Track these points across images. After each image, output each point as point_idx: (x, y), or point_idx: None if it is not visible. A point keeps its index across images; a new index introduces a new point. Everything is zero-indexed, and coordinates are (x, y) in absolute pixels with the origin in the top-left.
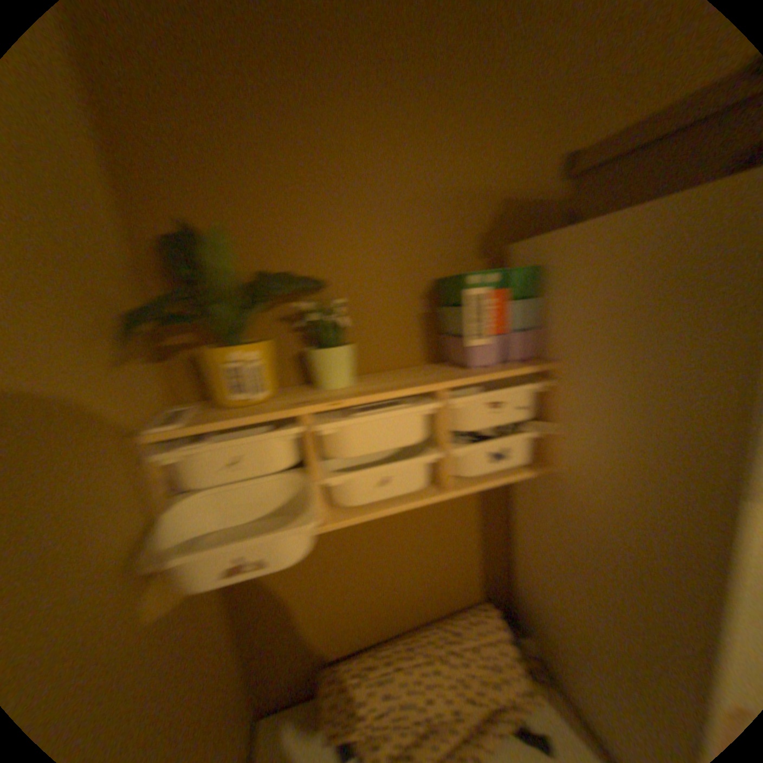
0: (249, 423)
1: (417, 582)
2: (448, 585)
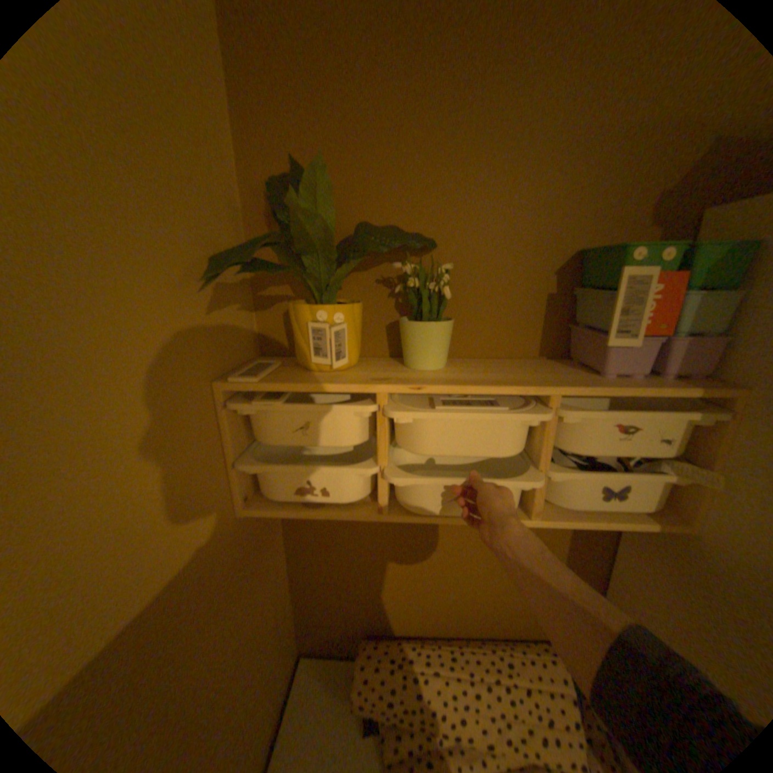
0: (320, 390)
1: (475, 594)
2: (511, 609)
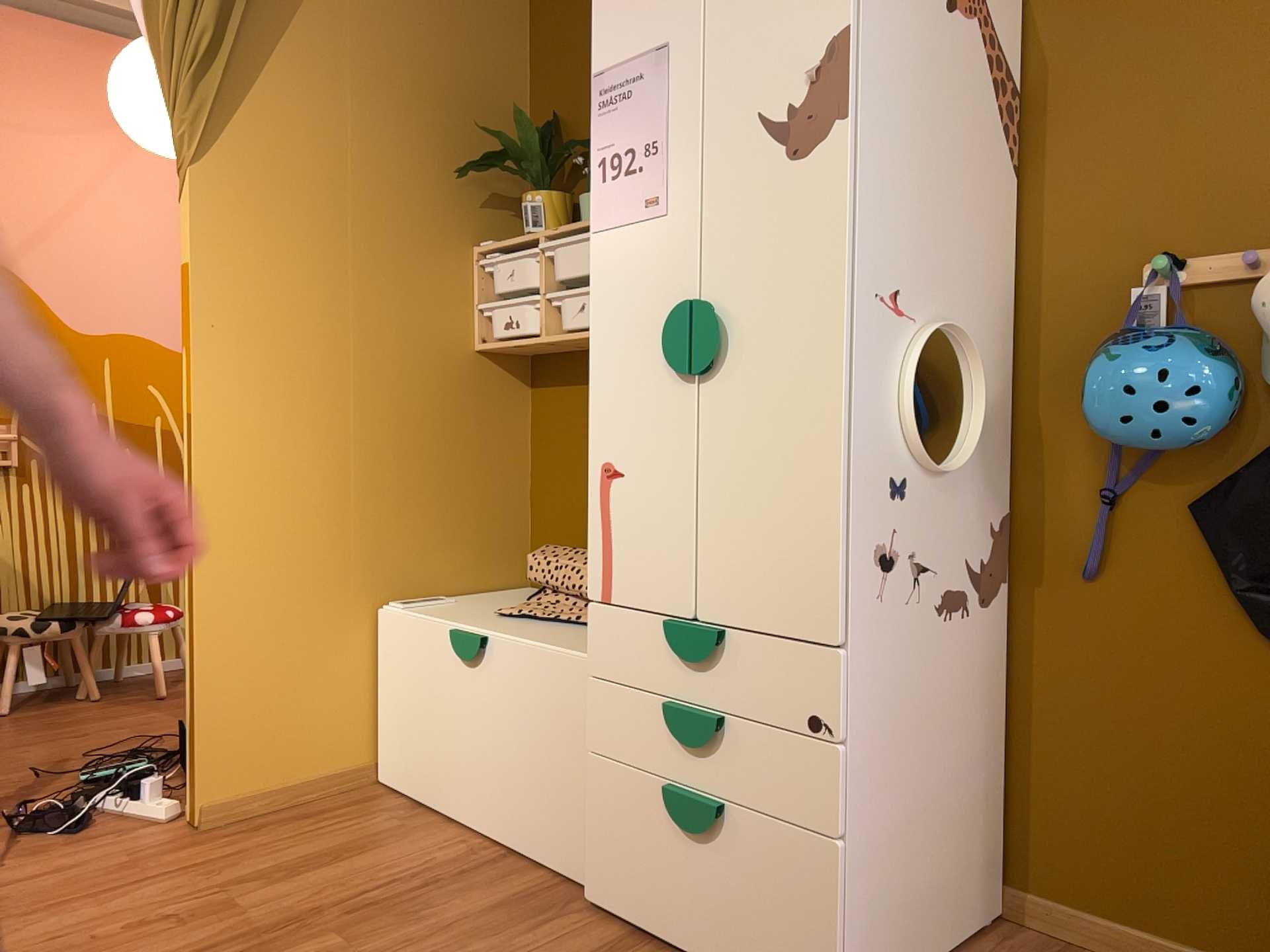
0: (516, 244)
1: None
2: None
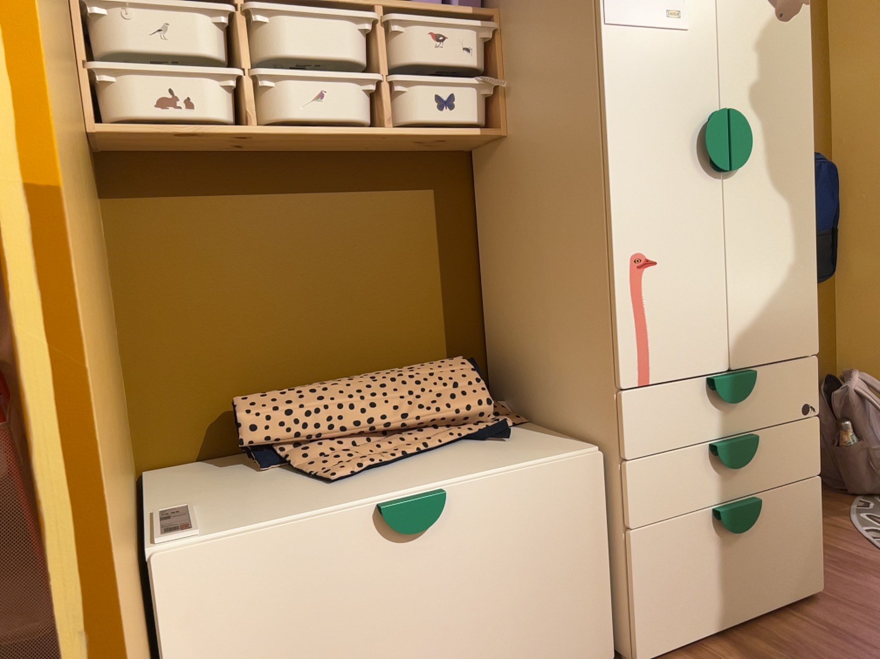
0: None
1: (361, 317)
2: (402, 330)
